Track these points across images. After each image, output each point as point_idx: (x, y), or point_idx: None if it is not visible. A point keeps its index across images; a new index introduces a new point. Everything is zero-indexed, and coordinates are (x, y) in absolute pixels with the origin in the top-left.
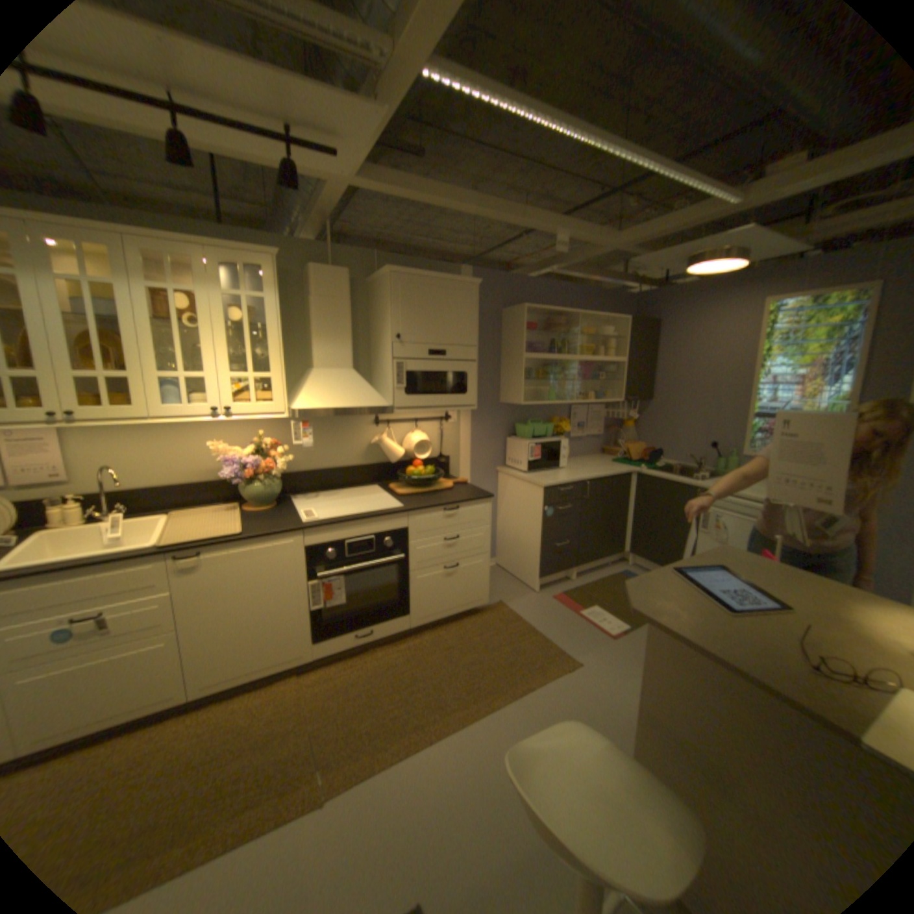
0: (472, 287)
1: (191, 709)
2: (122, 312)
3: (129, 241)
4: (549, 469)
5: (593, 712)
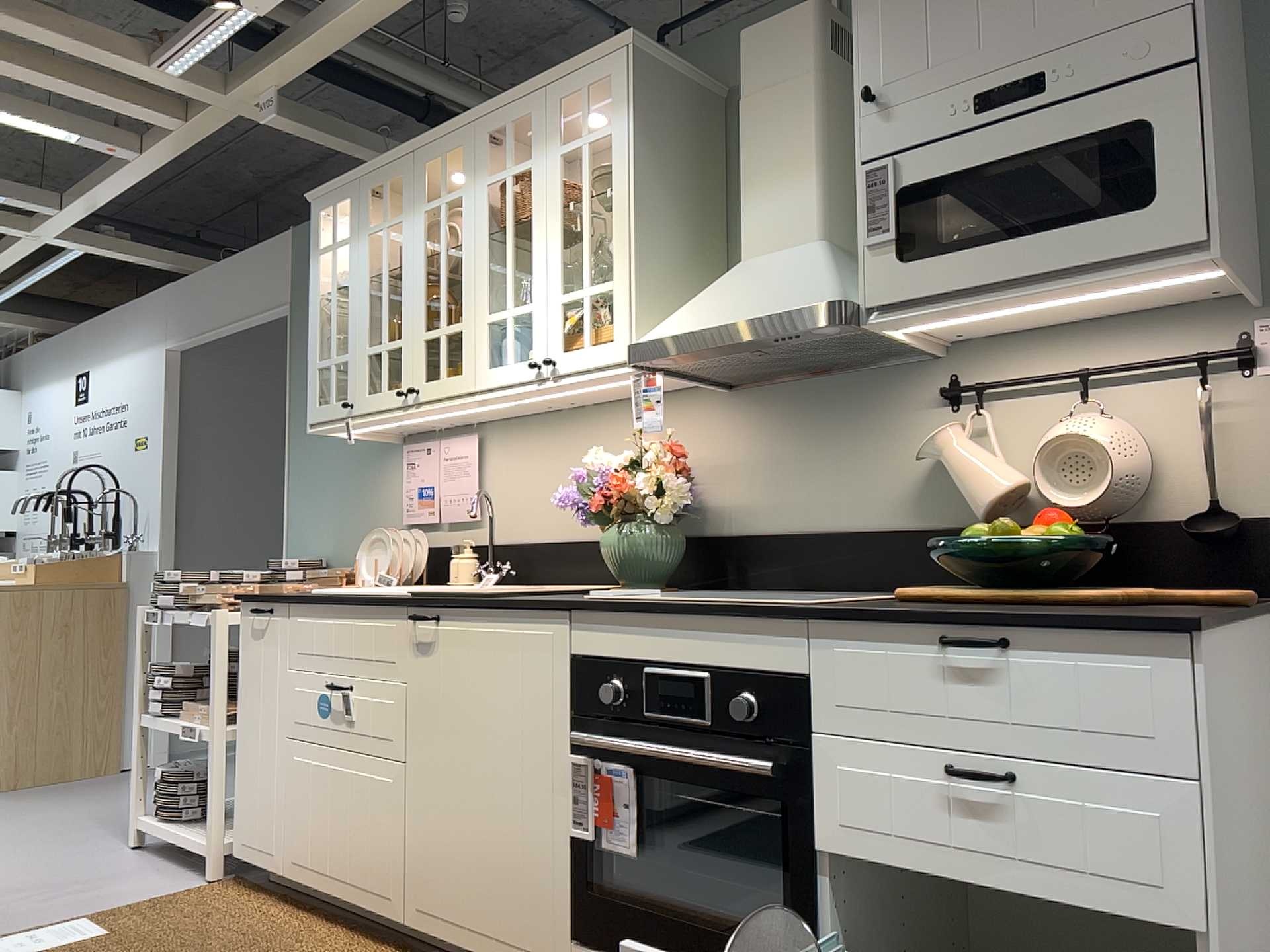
0: None
1: None
2: (463, 232)
3: (477, 128)
4: None
5: None
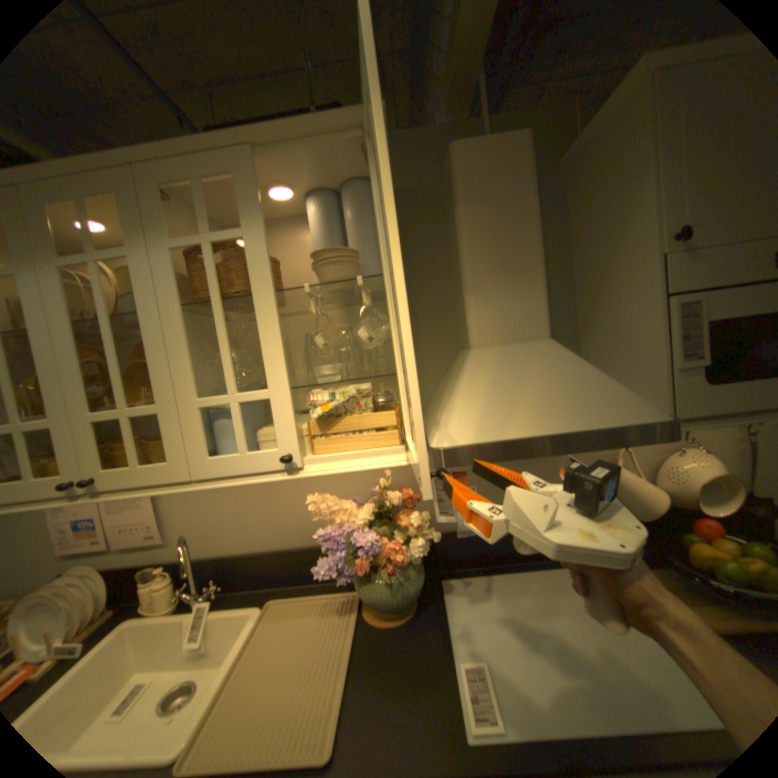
0: None
1: None
2: (138, 300)
3: (137, 172)
4: None
5: None
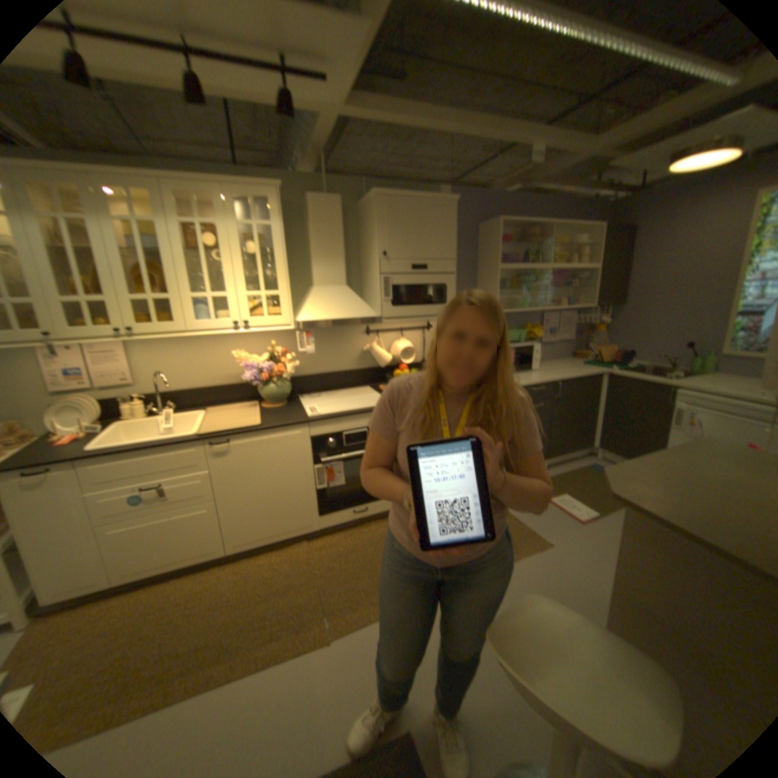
0: (450, 202)
1: (228, 560)
2: (158, 242)
3: (160, 181)
4: (521, 371)
5: (563, 586)
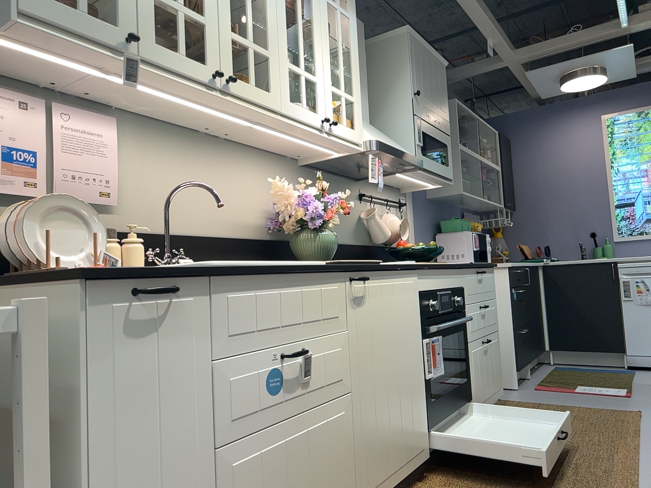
0: (444, 68)
1: None
2: None
3: None
4: None
5: None
